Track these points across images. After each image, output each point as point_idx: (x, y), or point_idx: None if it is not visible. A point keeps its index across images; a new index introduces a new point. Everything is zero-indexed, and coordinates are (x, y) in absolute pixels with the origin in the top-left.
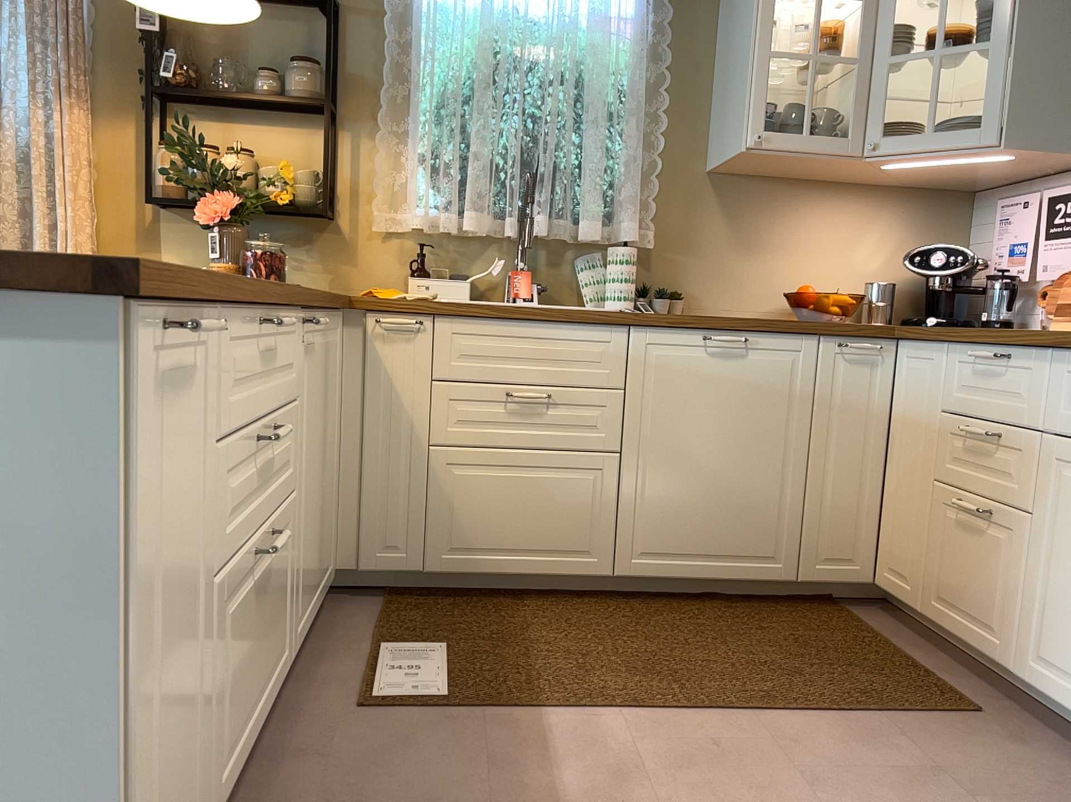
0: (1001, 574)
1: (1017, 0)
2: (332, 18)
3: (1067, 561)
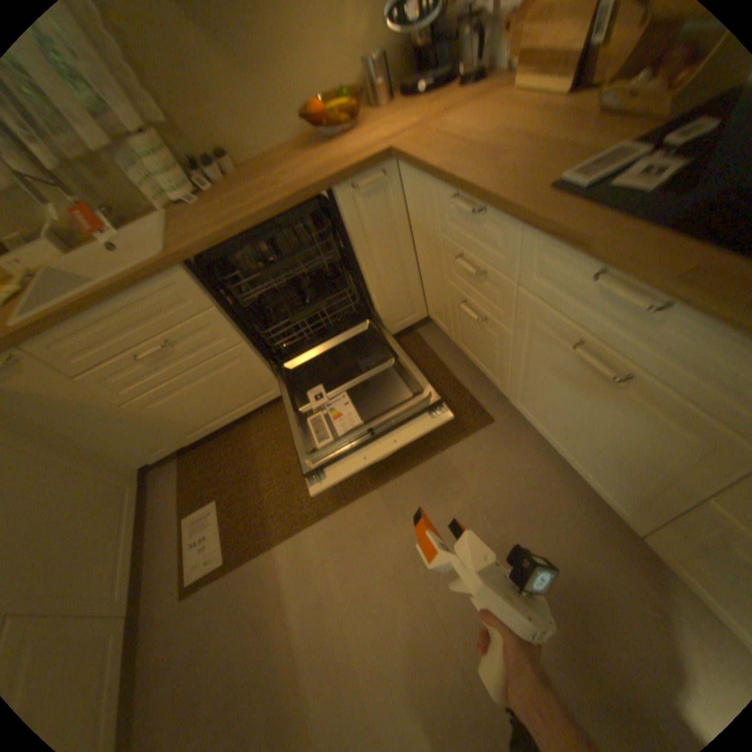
0: (495, 353)
1: None
2: None
3: (536, 371)
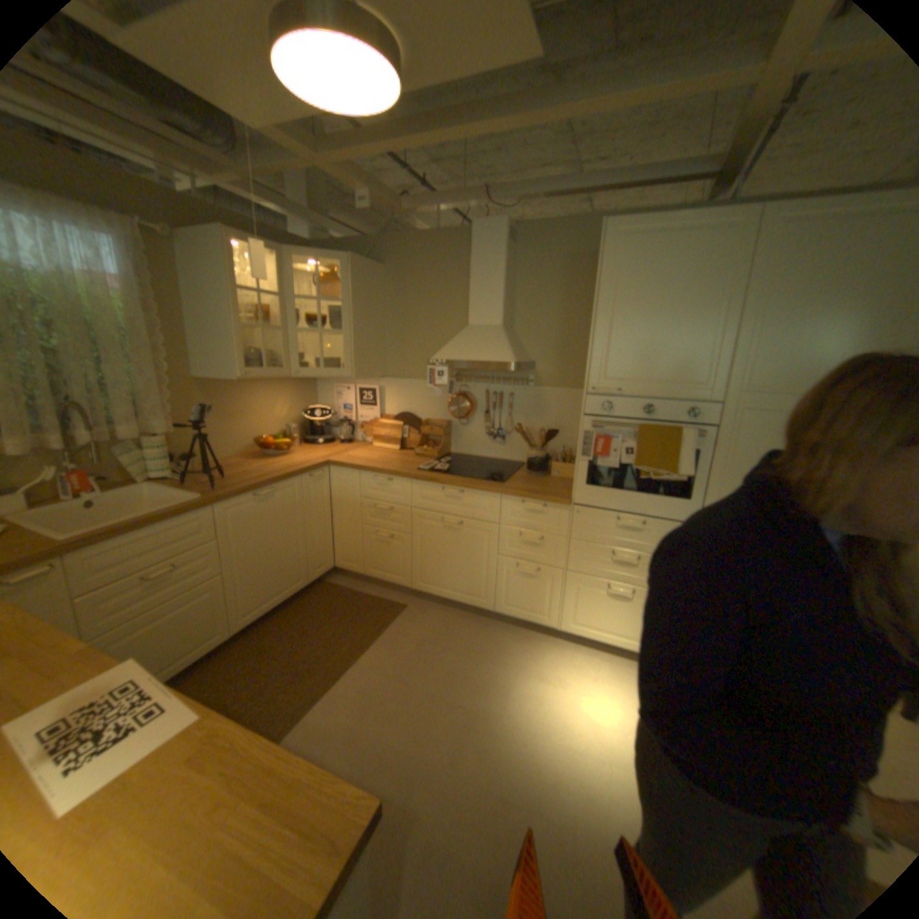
0: (399, 557)
1: (347, 313)
2: None
3: (426, 549)
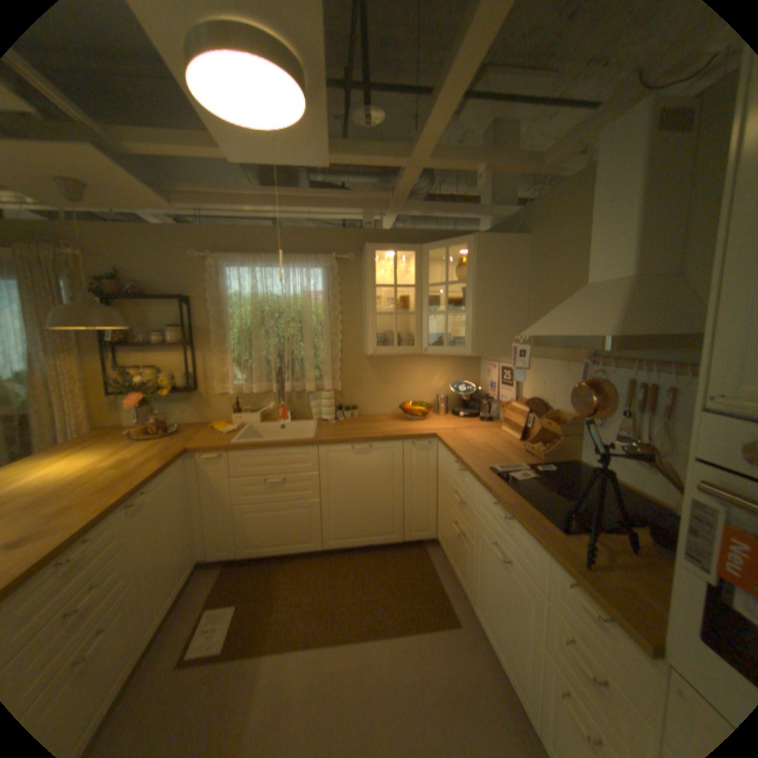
0: (468, 563)
1: (475, 291)
2: (181, 306)
3: (484, 572)
